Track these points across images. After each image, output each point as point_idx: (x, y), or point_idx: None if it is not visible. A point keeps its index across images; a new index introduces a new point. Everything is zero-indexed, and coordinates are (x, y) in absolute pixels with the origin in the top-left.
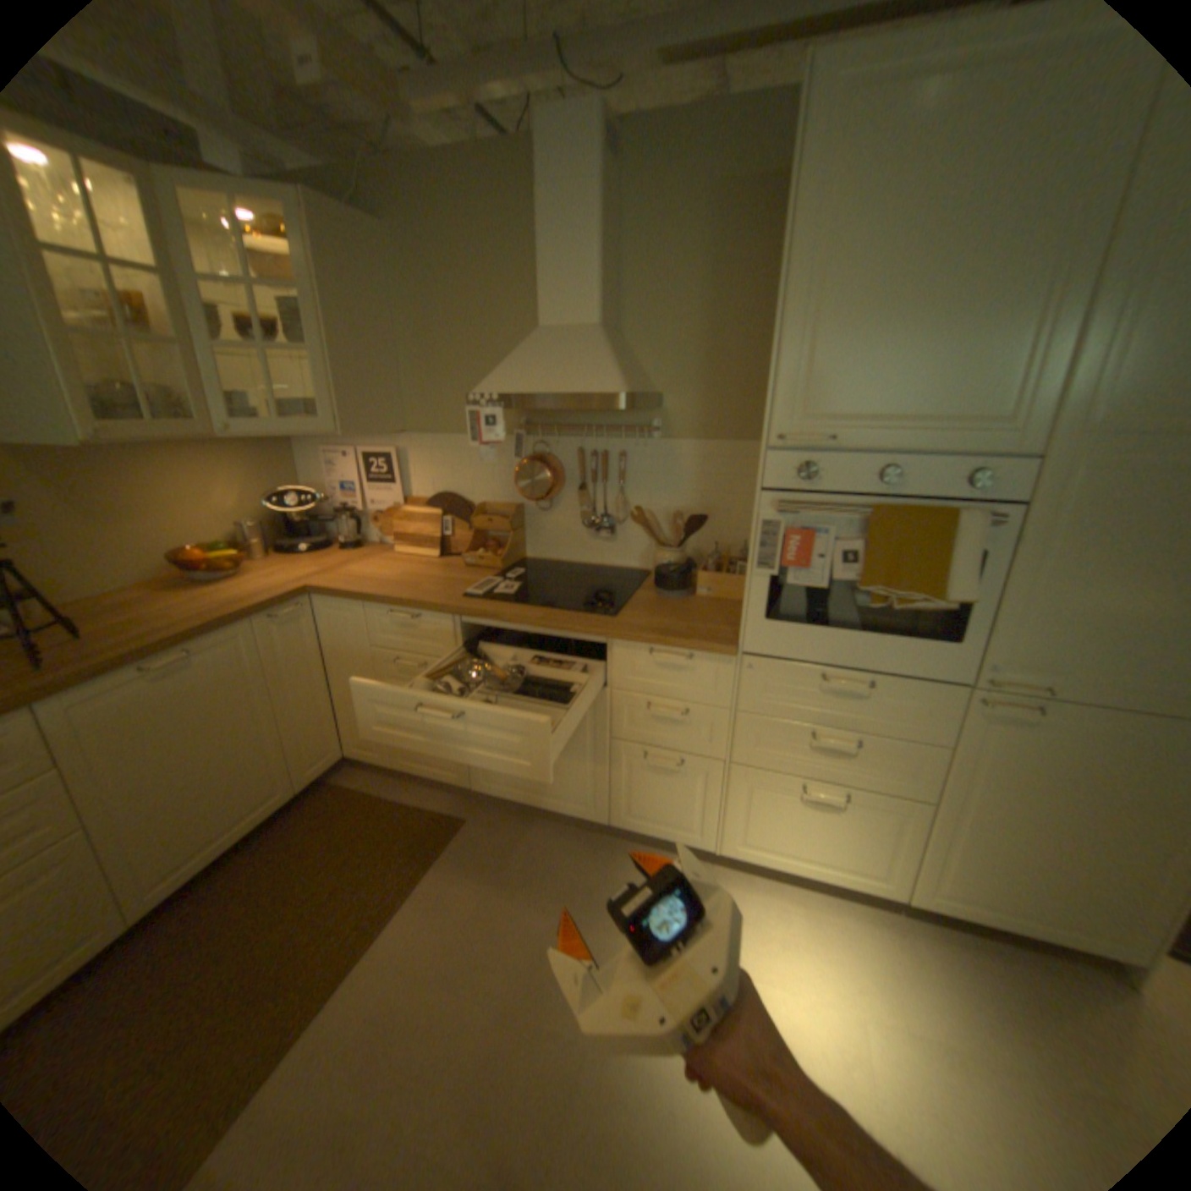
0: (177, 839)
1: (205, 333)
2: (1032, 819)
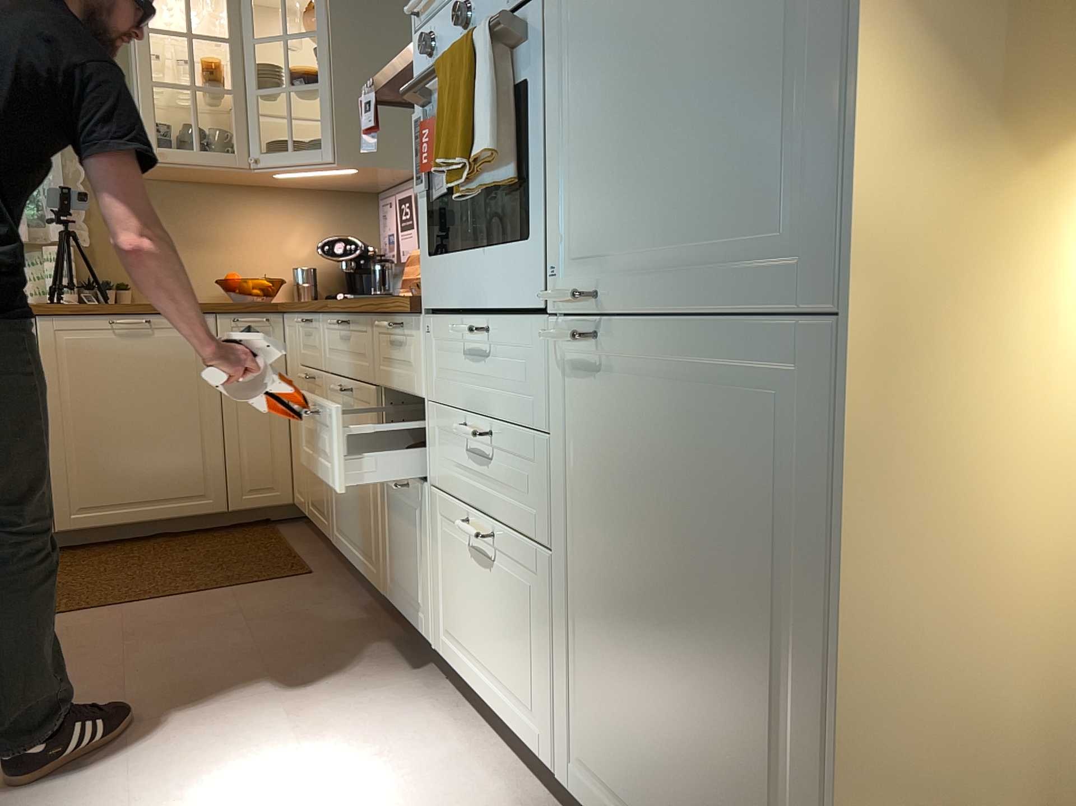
0: (106, 480)
1: (264, 87)
2: (633, 583)
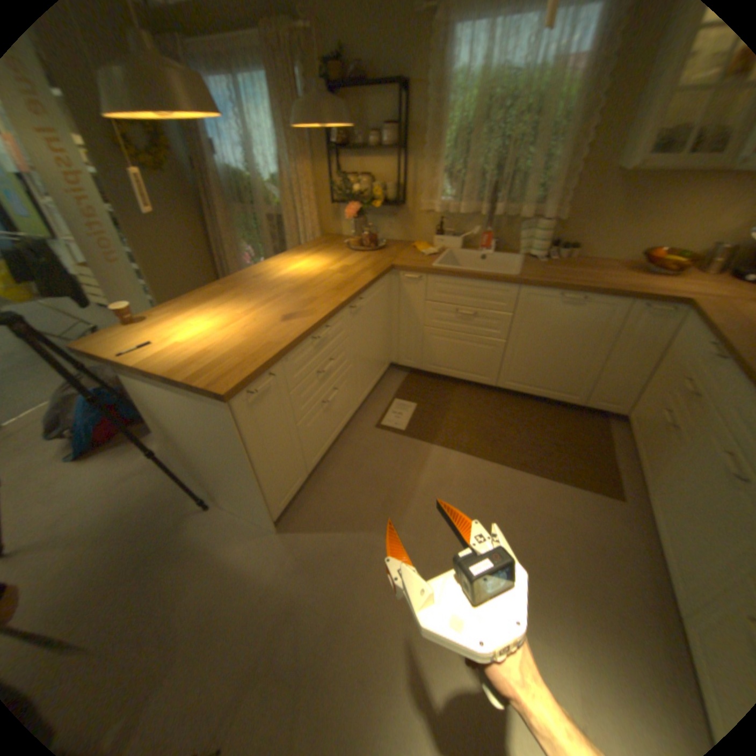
0: (527, 373)
1: None
2: None
